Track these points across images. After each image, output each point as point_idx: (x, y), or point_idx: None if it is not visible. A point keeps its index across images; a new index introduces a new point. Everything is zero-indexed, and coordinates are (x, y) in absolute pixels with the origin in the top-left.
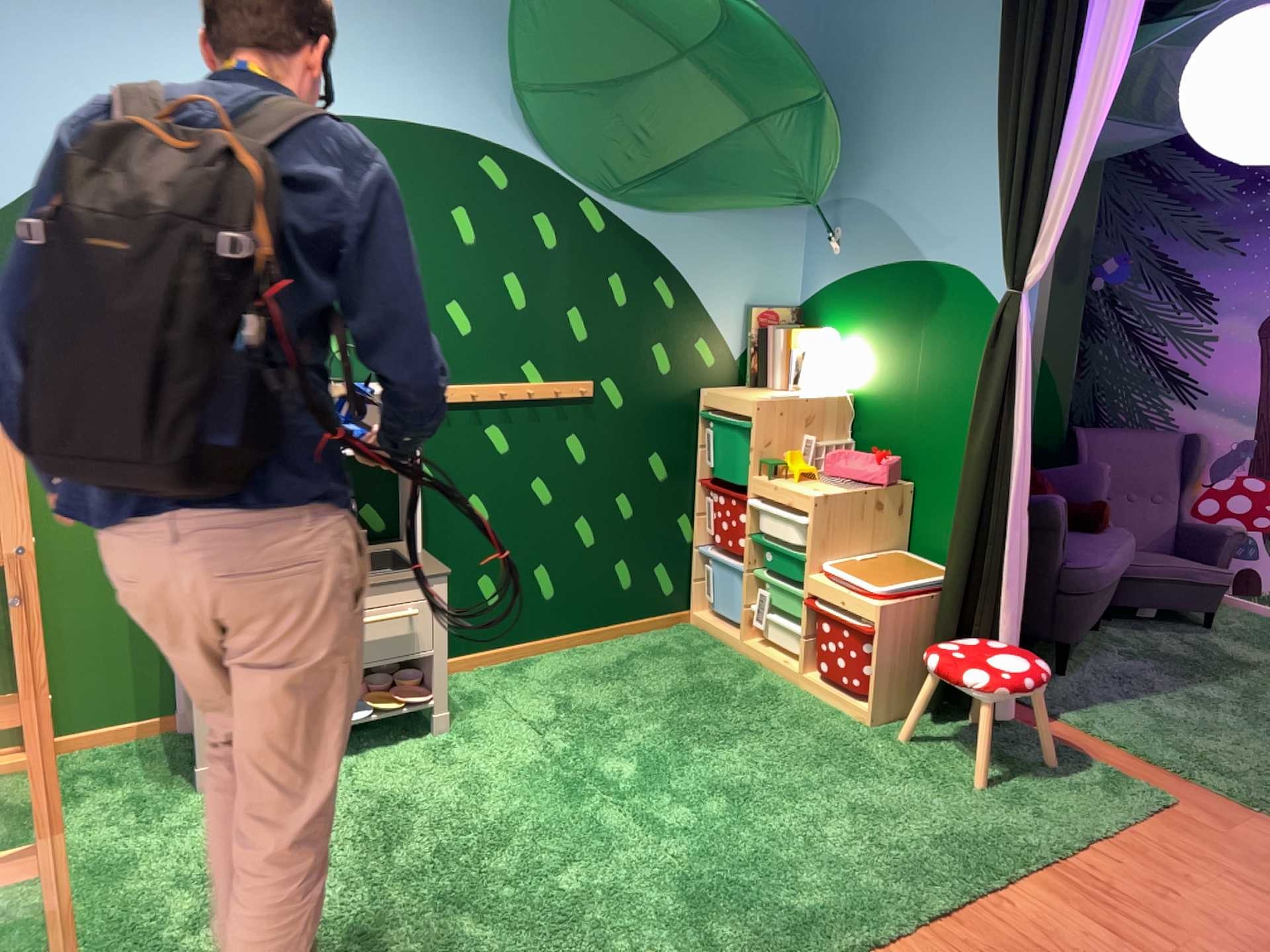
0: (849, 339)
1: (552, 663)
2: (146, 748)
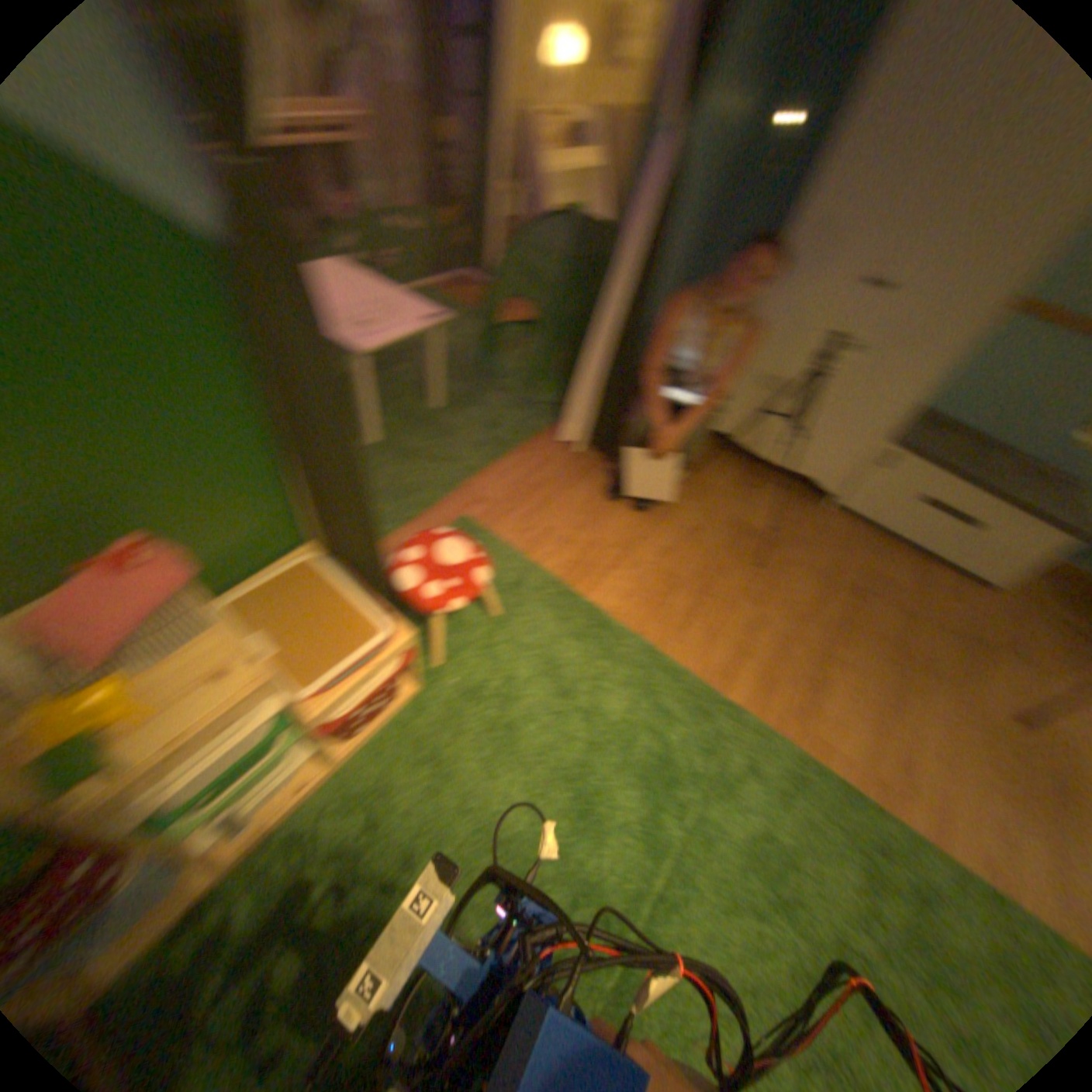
0: None
1: None
2: None
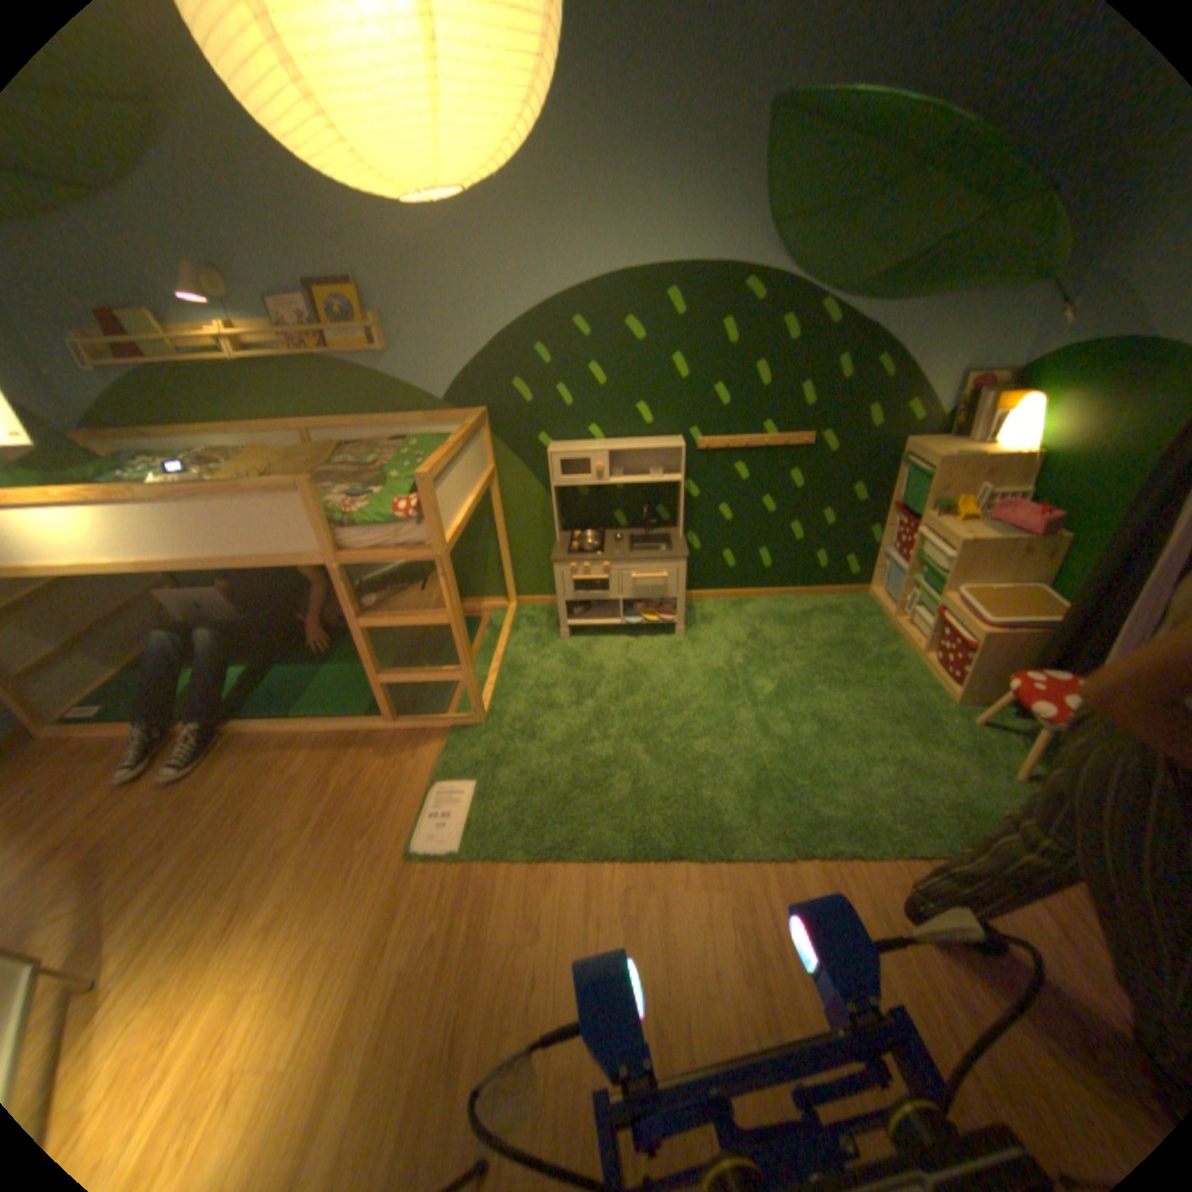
0: (1060, 403)
1: (760, 608)
2: (545, 613)
